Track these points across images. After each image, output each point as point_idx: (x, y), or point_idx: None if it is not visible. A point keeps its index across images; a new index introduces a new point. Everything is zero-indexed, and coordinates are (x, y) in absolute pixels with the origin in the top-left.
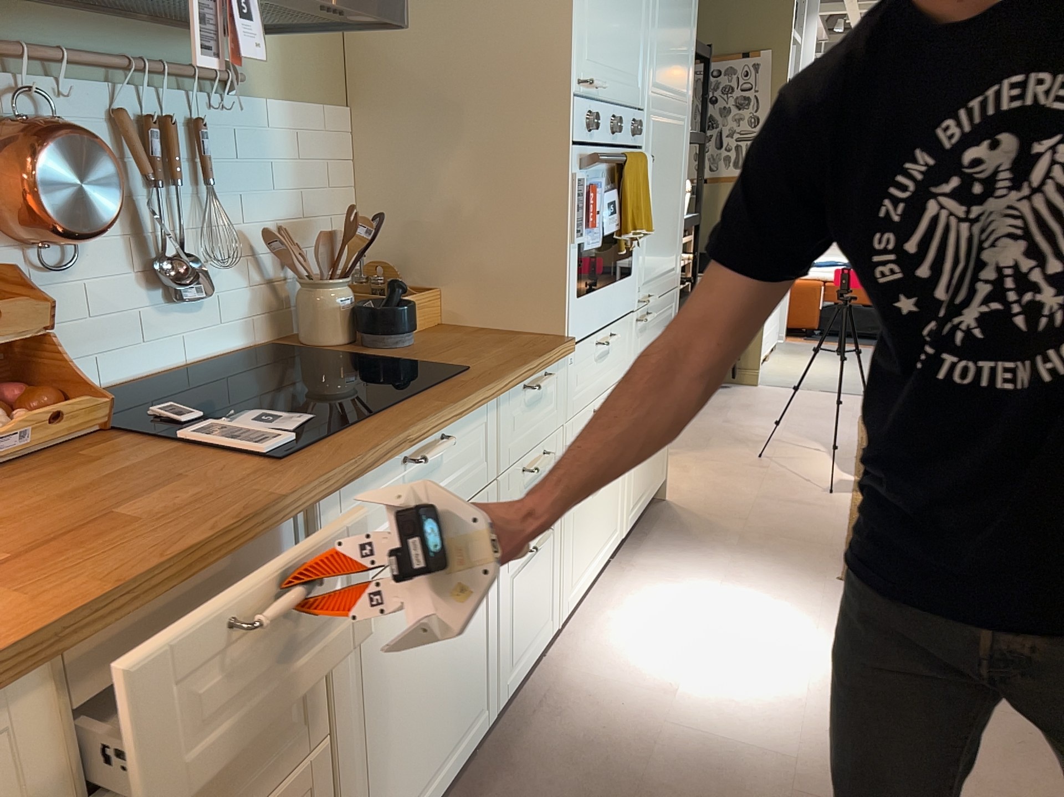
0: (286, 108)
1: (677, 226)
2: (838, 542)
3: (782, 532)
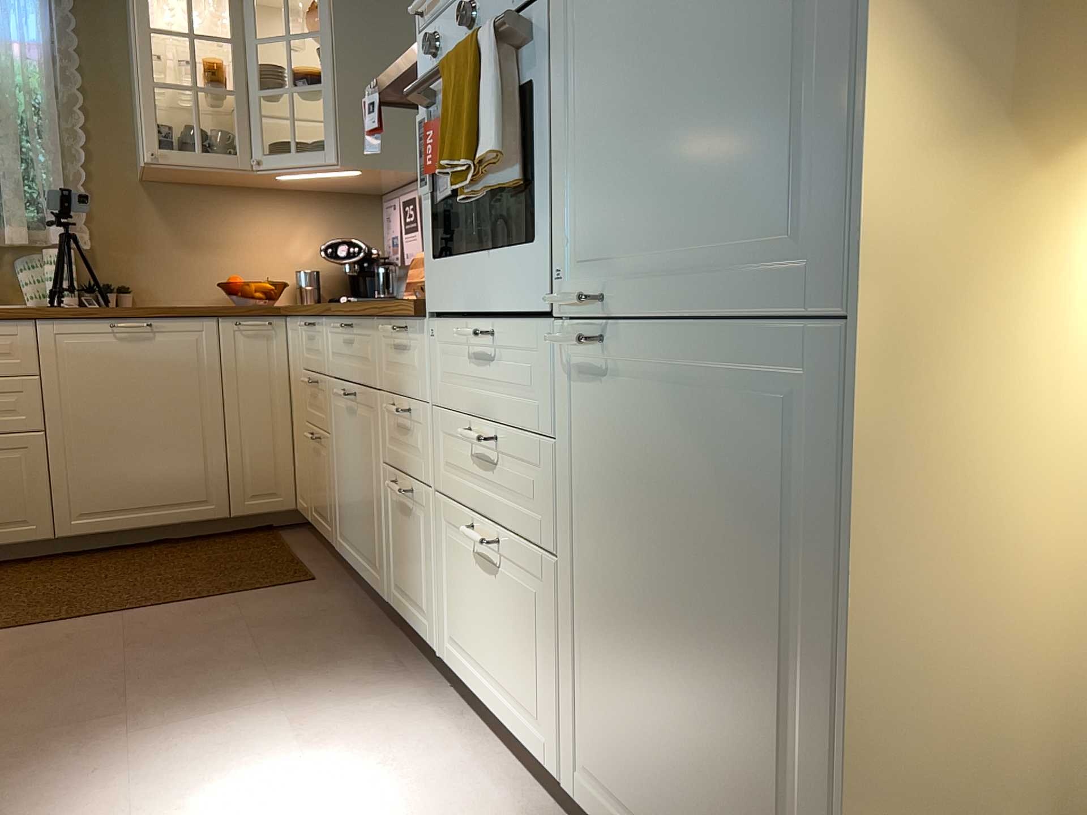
0: None
1: (788, 94)
2: None
3: None
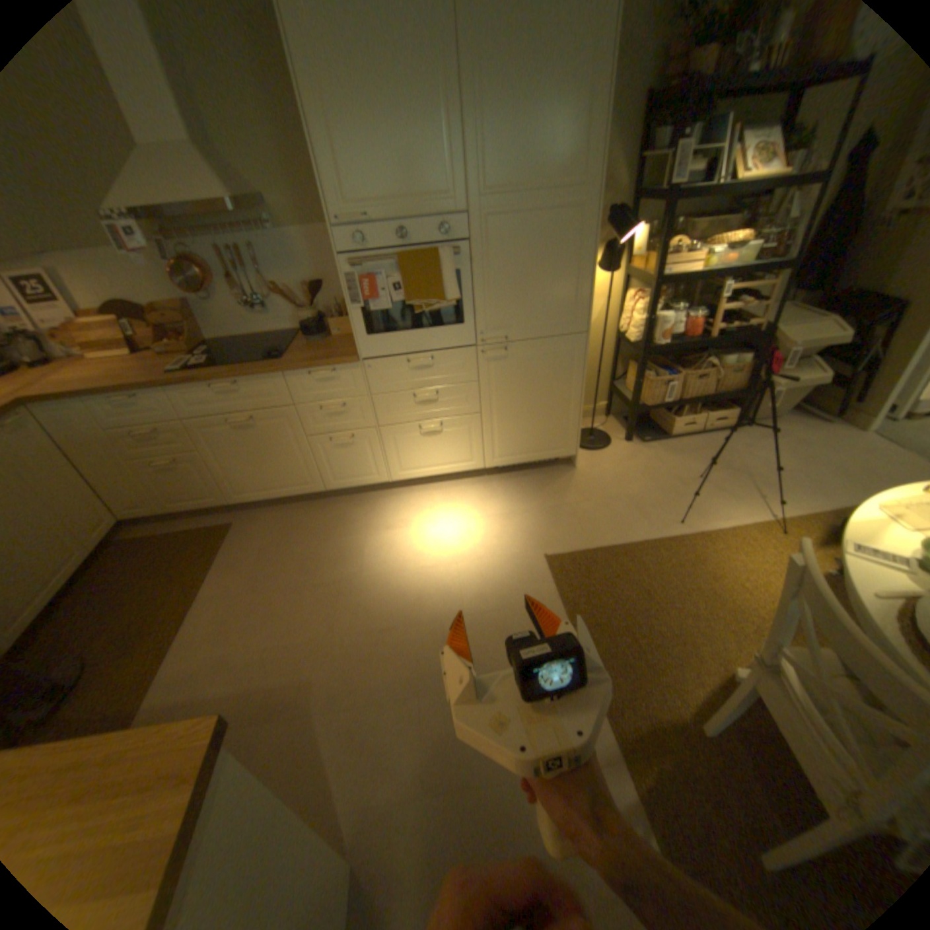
0: (296, 230)
1: (567, 289)
2: (598, 546)
3: (584, 519)
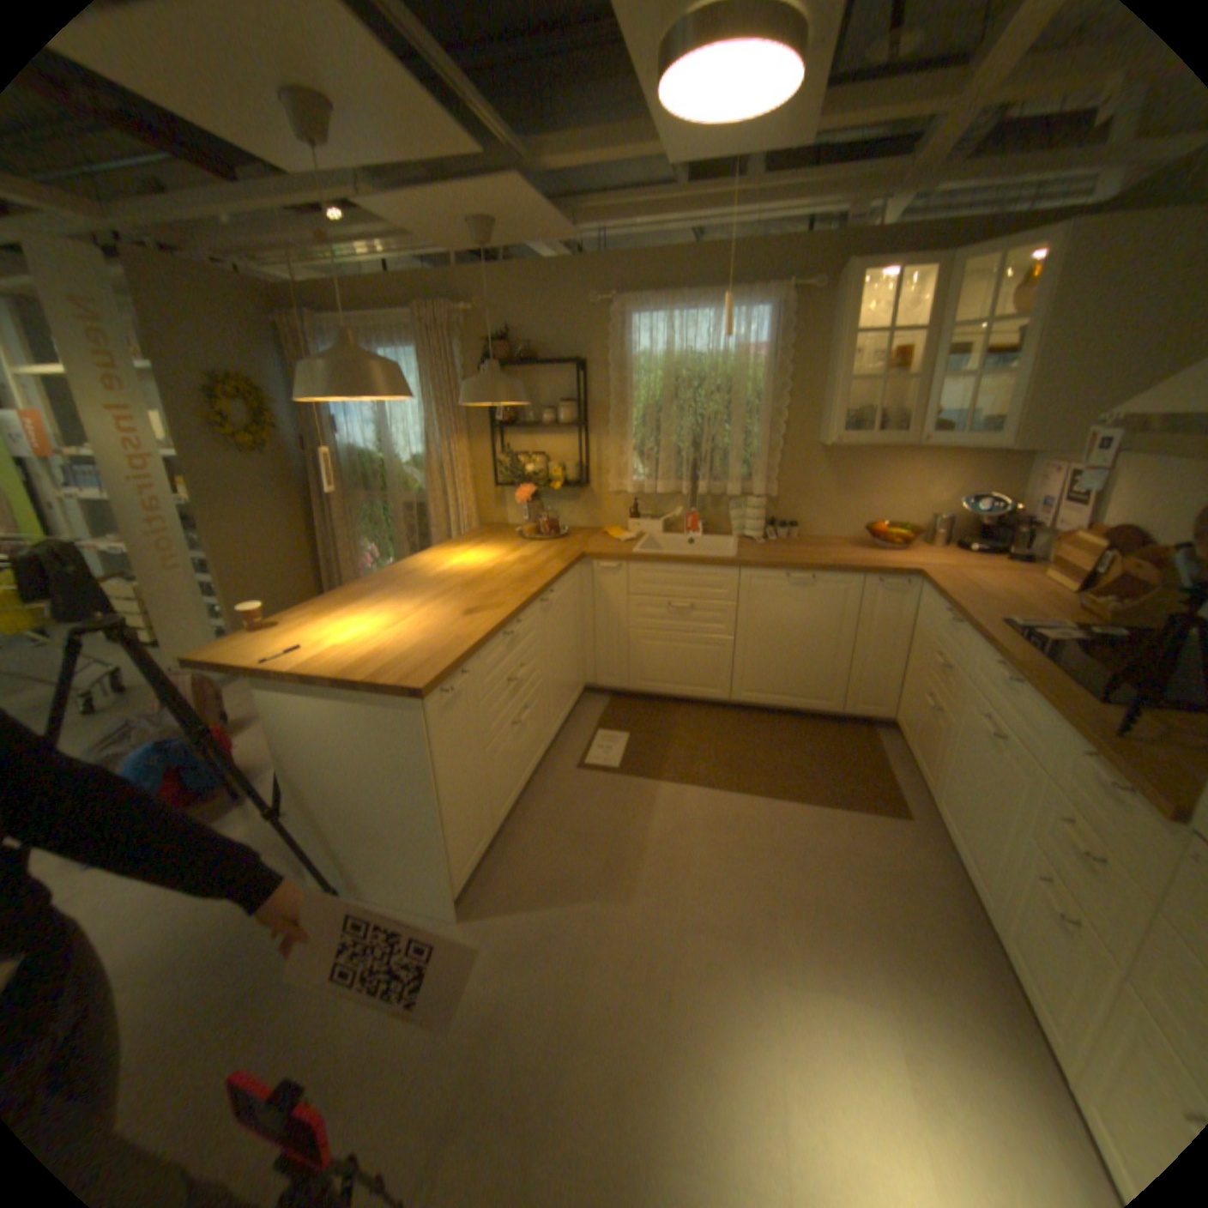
0: None
1: None
2: None
3: None
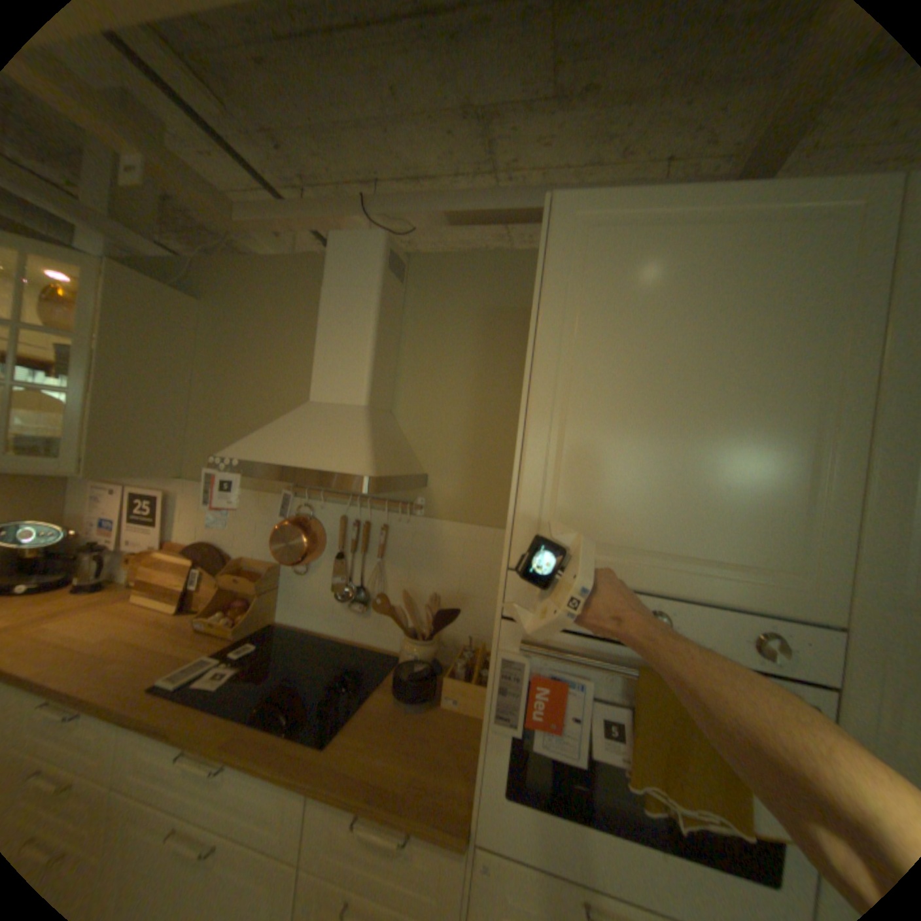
0: (456, 525)
1: None
2: None
3: None
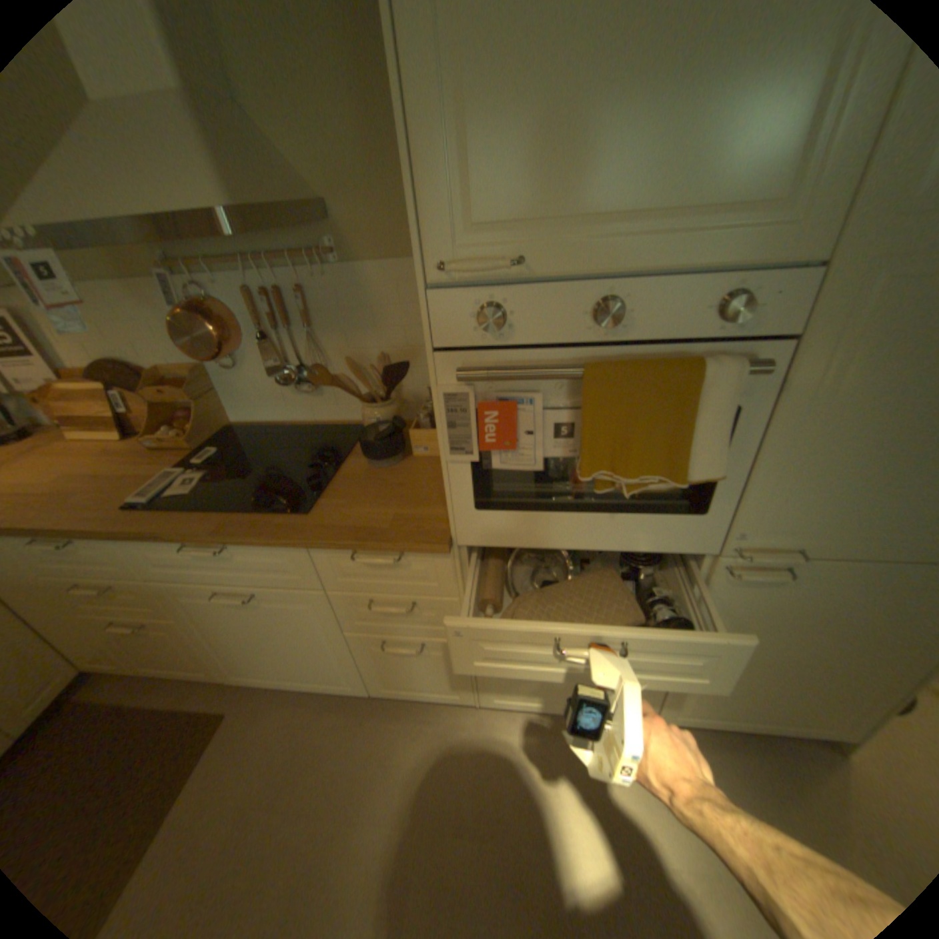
0: (380, 264)
1: None
2: None
3: None
